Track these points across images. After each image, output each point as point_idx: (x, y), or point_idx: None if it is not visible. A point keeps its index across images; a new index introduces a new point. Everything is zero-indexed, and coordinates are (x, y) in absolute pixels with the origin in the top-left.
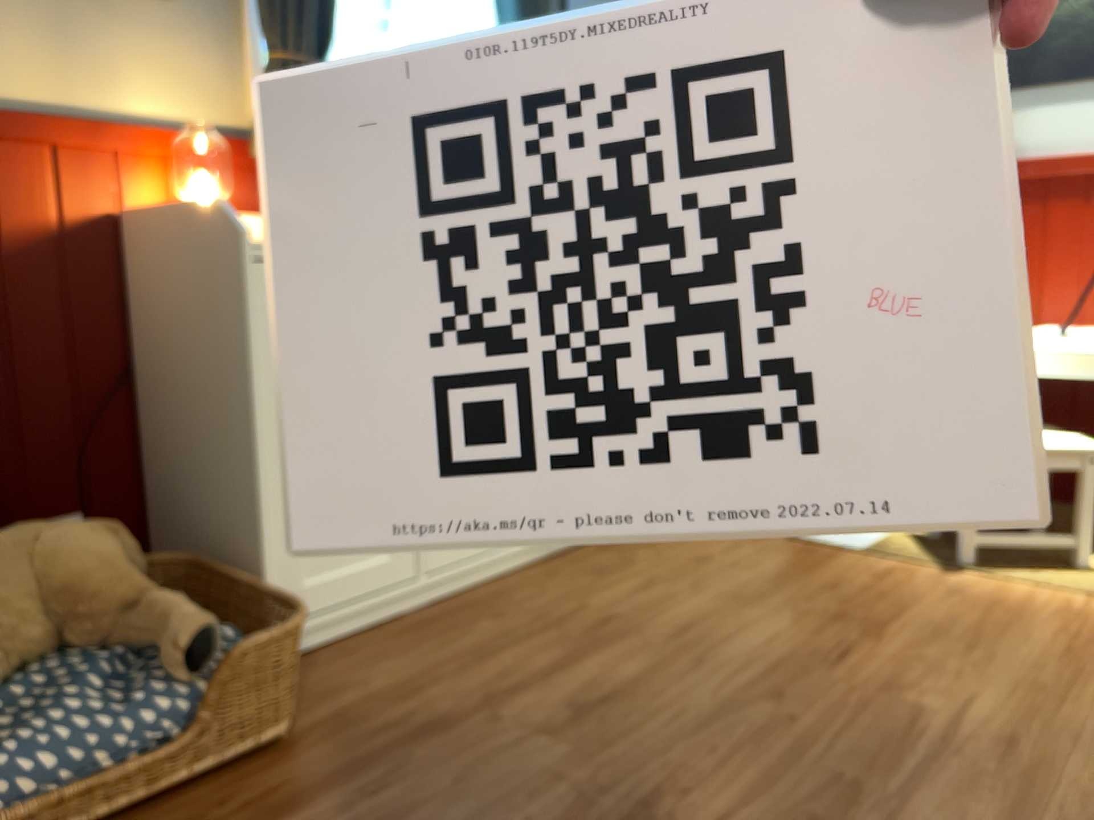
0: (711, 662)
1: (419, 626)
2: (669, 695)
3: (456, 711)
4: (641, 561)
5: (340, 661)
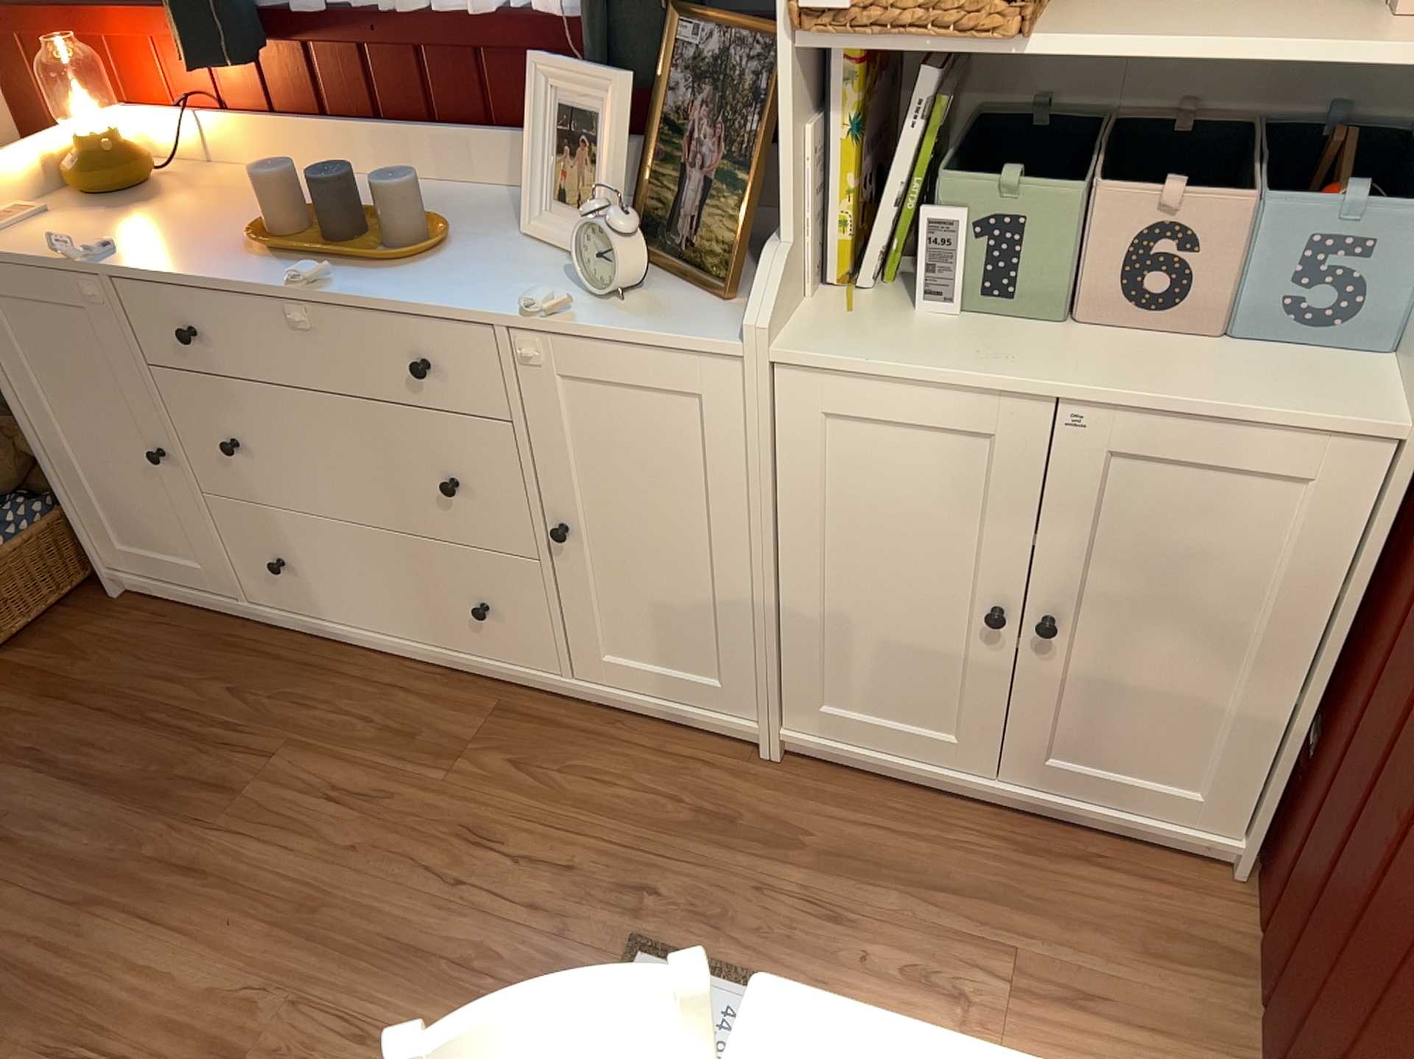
0: (88, 917)
1: (221, 643)
2: (9, 893)
3: (15, 738)
4: (461, 766)
5: (137, 626)
